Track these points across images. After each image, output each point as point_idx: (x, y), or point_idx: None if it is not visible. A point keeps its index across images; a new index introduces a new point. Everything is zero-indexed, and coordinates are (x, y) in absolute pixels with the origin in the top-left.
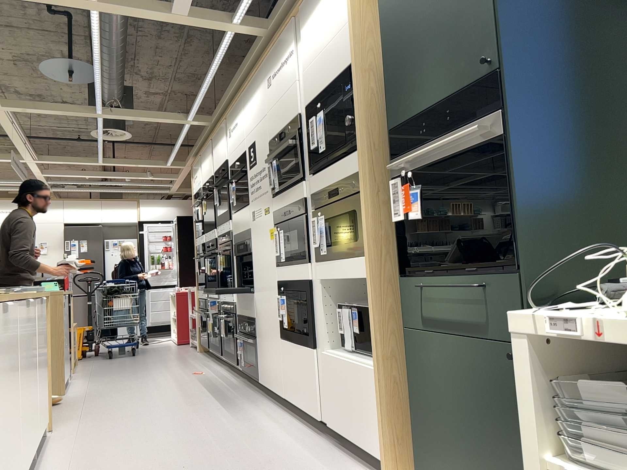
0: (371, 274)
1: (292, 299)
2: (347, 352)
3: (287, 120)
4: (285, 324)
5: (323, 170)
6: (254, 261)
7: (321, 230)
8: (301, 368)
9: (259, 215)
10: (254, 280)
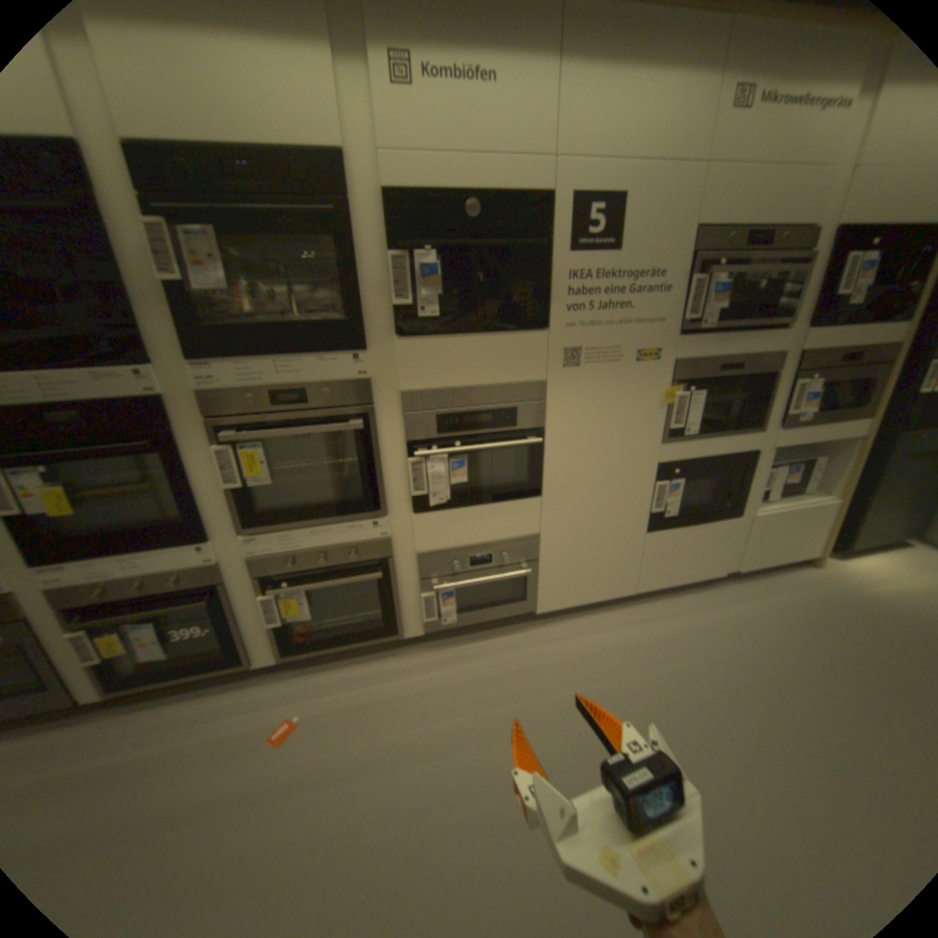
0: (870, 434)
1: (699, 479)
2: (774, 503)
3: (782, 219)
4: (667, 513)
5: (836, 326)
6: (557, 443)
7: (816, 396)
8: (700, 545)
9: (608, 359)
10: (549, 475)
